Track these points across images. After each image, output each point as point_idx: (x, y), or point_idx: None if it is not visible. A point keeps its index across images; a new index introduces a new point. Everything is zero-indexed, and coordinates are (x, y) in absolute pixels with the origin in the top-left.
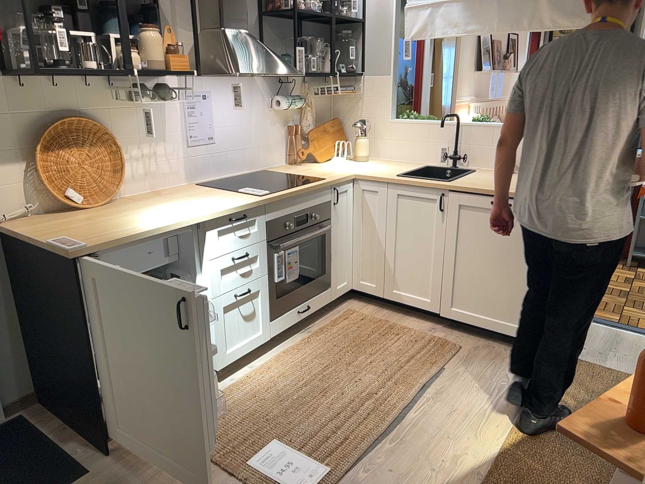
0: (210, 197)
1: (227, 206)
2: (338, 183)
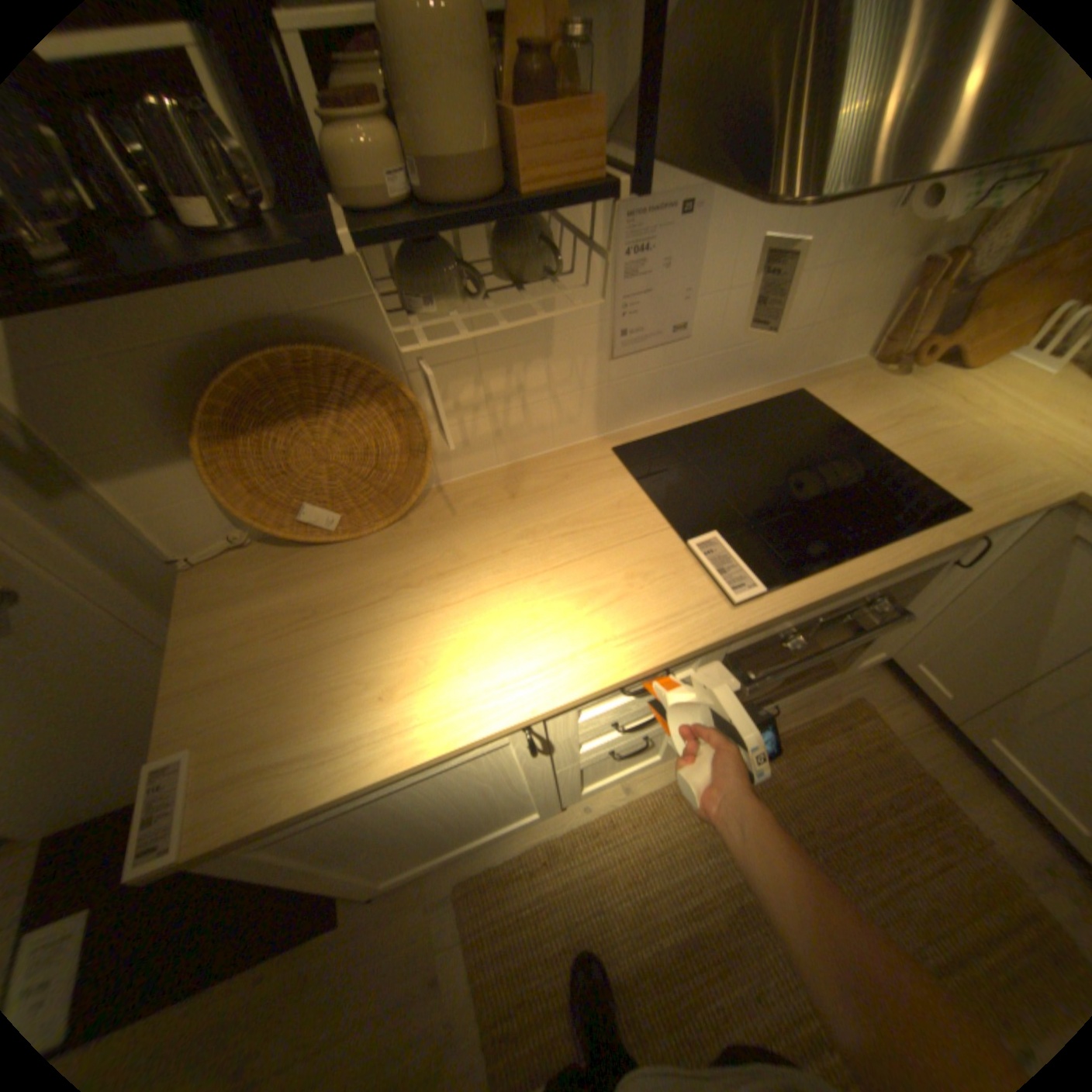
0: (611, 548)
1: (621, 655)
2: (1003, 523)
